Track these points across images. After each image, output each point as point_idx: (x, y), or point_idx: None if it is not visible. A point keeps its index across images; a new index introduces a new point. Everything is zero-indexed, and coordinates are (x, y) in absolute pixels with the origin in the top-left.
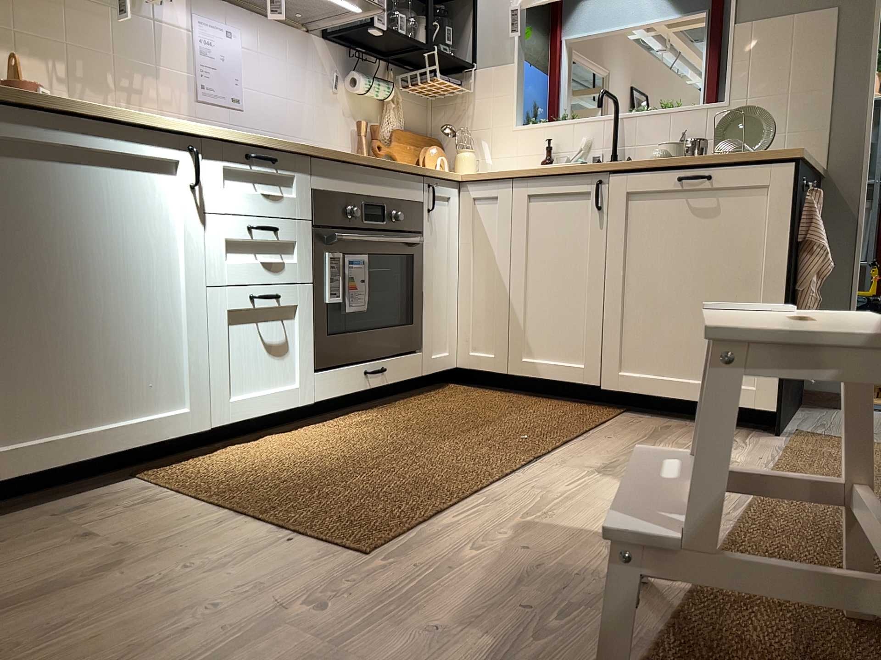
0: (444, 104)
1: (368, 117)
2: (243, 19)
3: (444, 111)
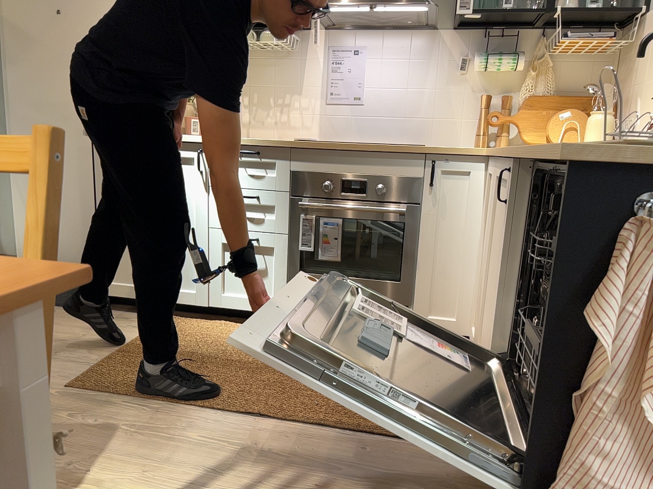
0: (623, 57)
1: (505, 88)
2: (367, 36)
3: (622, 66)
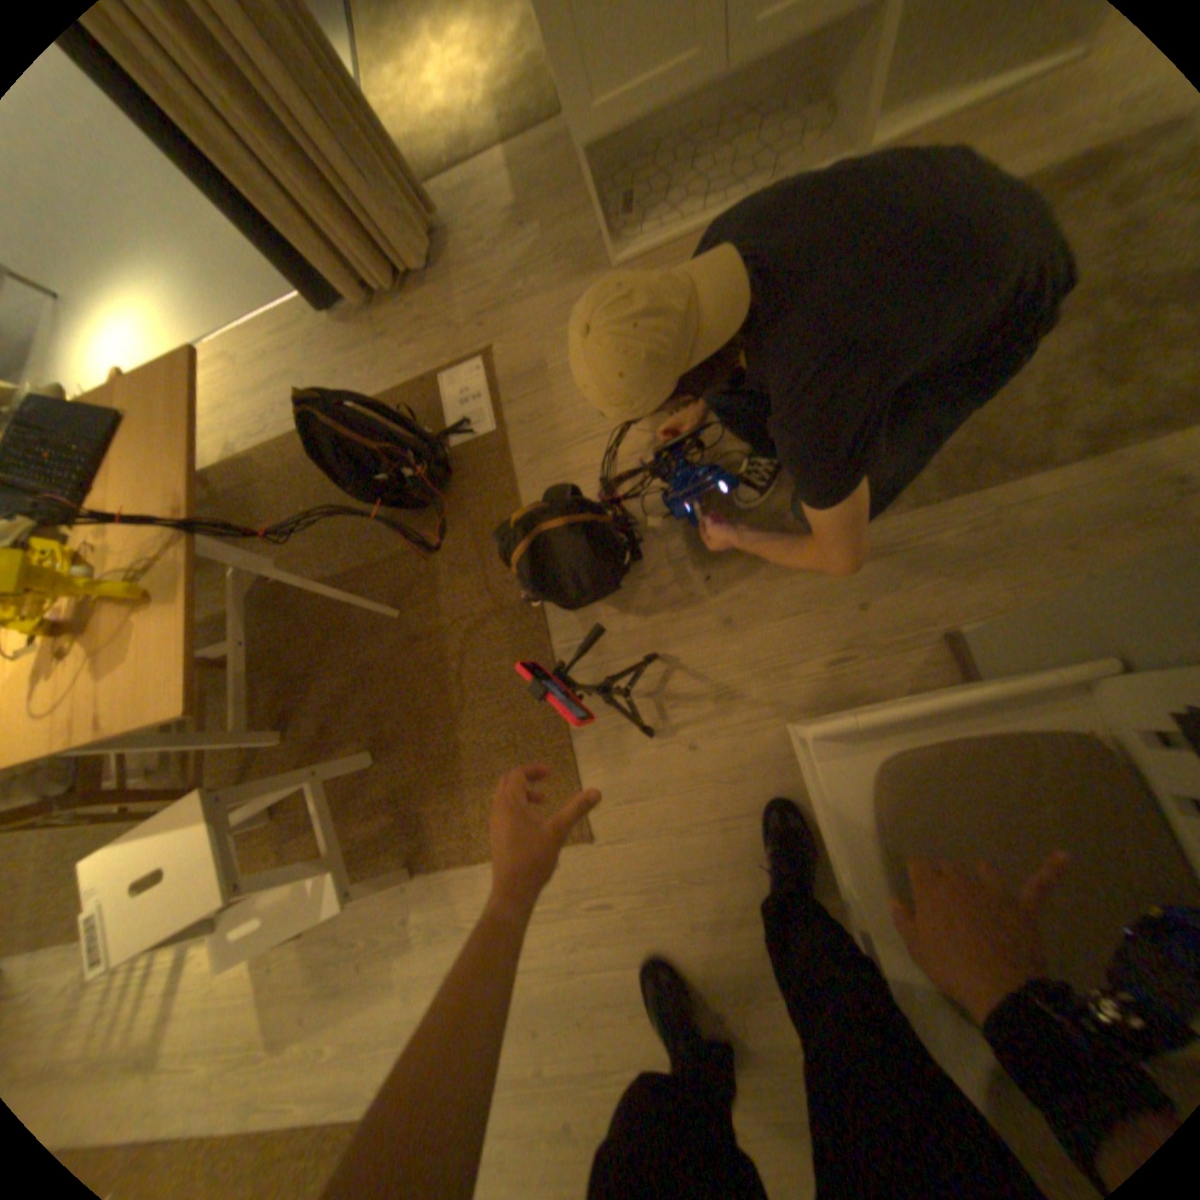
0: None
1: None
2: None
3: None
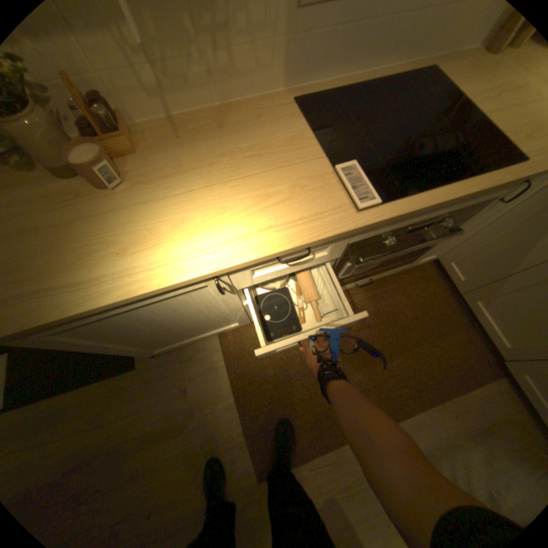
0: None
1: None
2: None
3: None
